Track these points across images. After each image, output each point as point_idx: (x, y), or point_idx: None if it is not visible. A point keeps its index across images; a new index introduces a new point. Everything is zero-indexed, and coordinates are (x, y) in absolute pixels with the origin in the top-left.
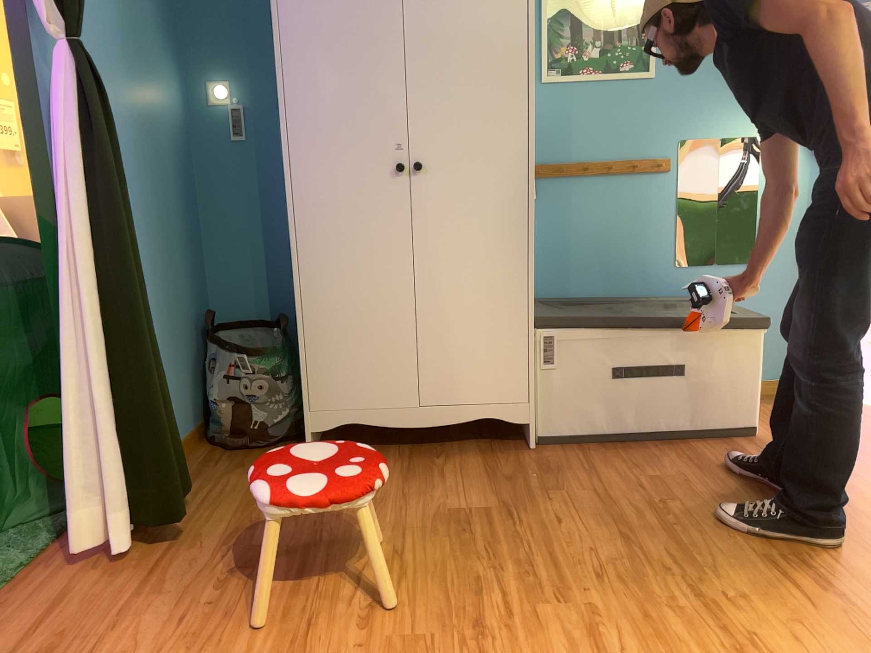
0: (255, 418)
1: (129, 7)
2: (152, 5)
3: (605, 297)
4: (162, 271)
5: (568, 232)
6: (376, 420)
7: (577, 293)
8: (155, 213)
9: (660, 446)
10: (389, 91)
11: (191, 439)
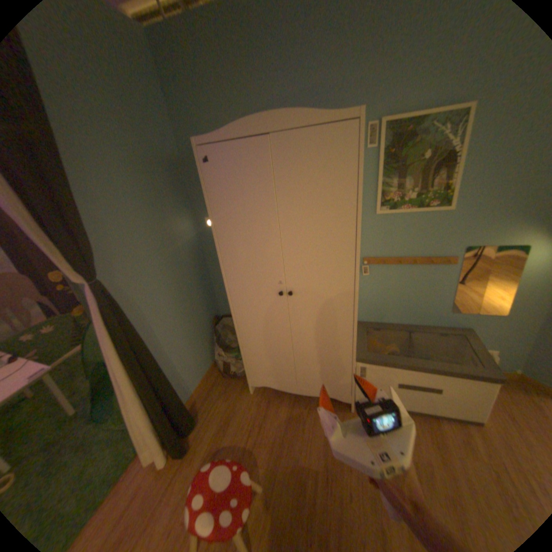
0: (232, 371)
1: (148, 207)
2: (165, 194)
3: (406, 325)
4: (186, 318)
5: (387, 291)
6: (279, 388)
7: (390, 319)
8: (179, 296)
9: (426, 425)
10: (275, 254)
11: (209, 373)
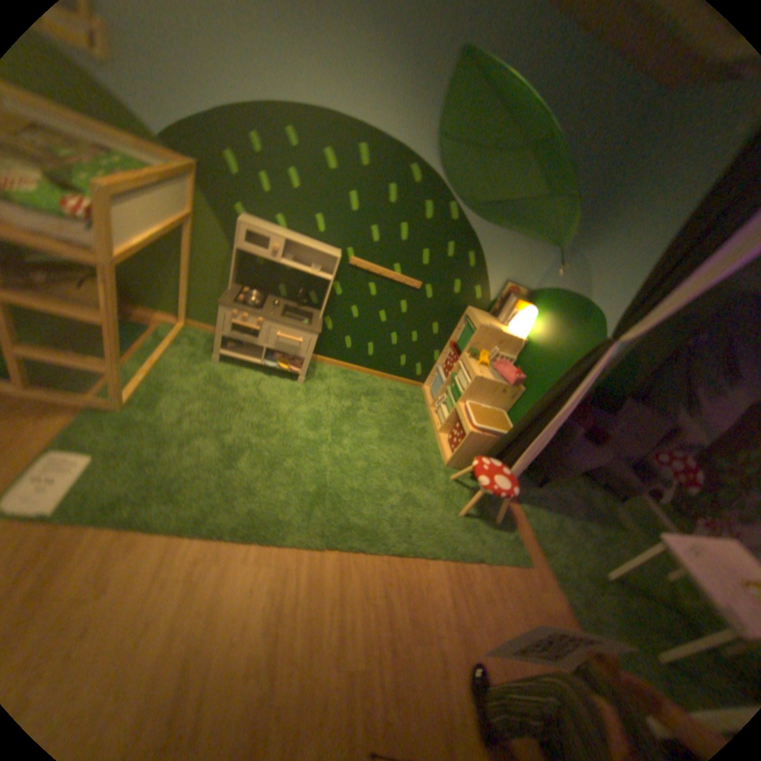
0: None
1: None
2: None
3: None
4: None
5: None
6: None
7: None
8: None
9: None
10: None
11: None
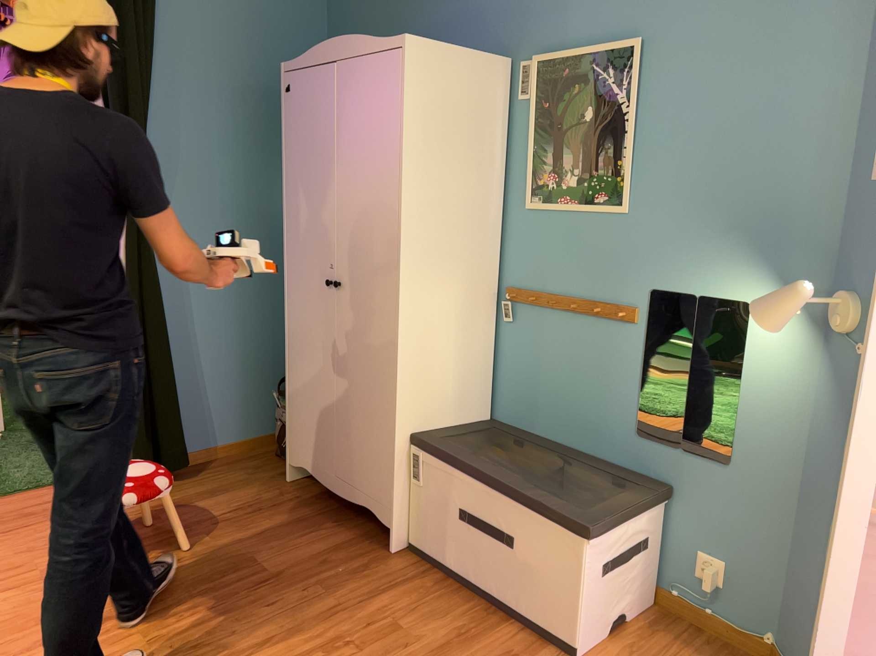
0: (283, 441)
1: (246, 147)
2: (279, 139)
3: (555, 441)
4: (250, 323)
5: (539, 362)
6: (315, 475)
7: (541, 427)
8: (249, 283)
9: (479, 613)
10: (329, 221)
11: (260, 440)
